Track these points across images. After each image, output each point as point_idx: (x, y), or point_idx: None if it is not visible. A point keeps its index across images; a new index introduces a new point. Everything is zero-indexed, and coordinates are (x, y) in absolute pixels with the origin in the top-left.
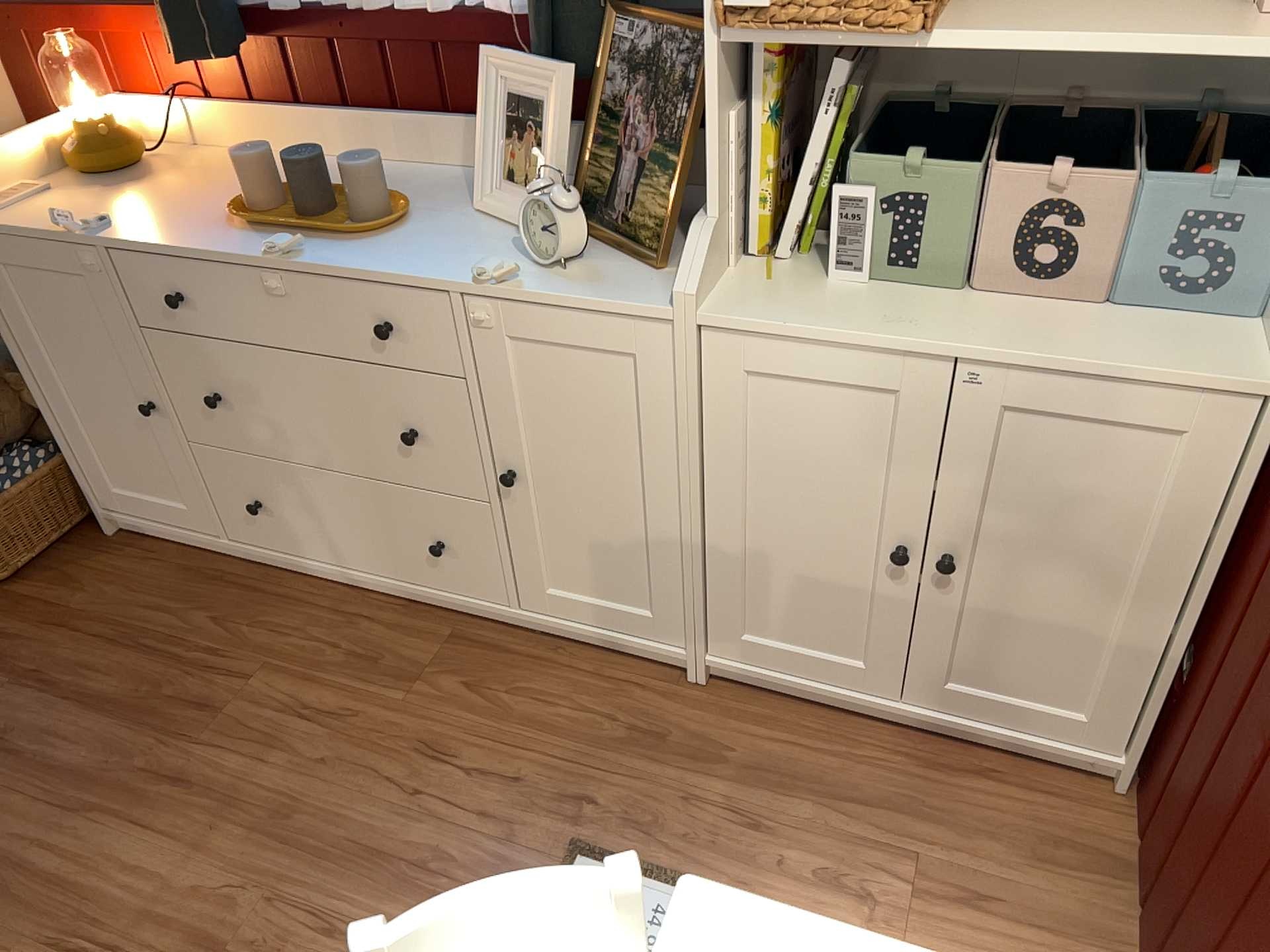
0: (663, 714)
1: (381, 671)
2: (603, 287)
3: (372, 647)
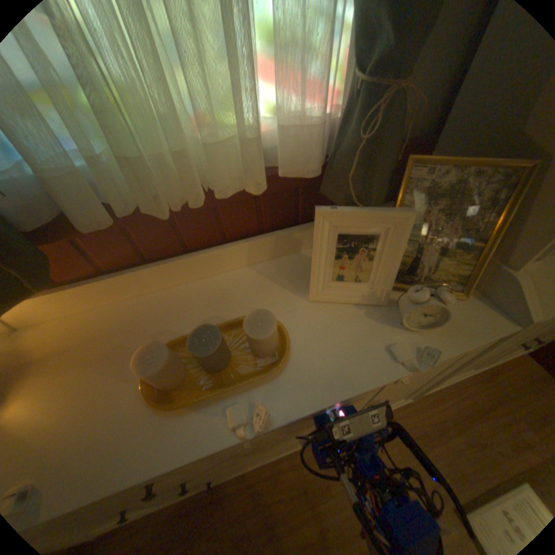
0: (418, 427)
1: (312, 502)
2: (461, 325)
3: (295, 492)
